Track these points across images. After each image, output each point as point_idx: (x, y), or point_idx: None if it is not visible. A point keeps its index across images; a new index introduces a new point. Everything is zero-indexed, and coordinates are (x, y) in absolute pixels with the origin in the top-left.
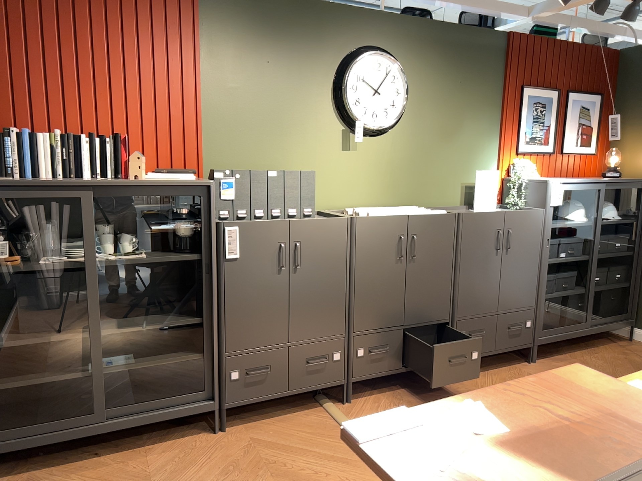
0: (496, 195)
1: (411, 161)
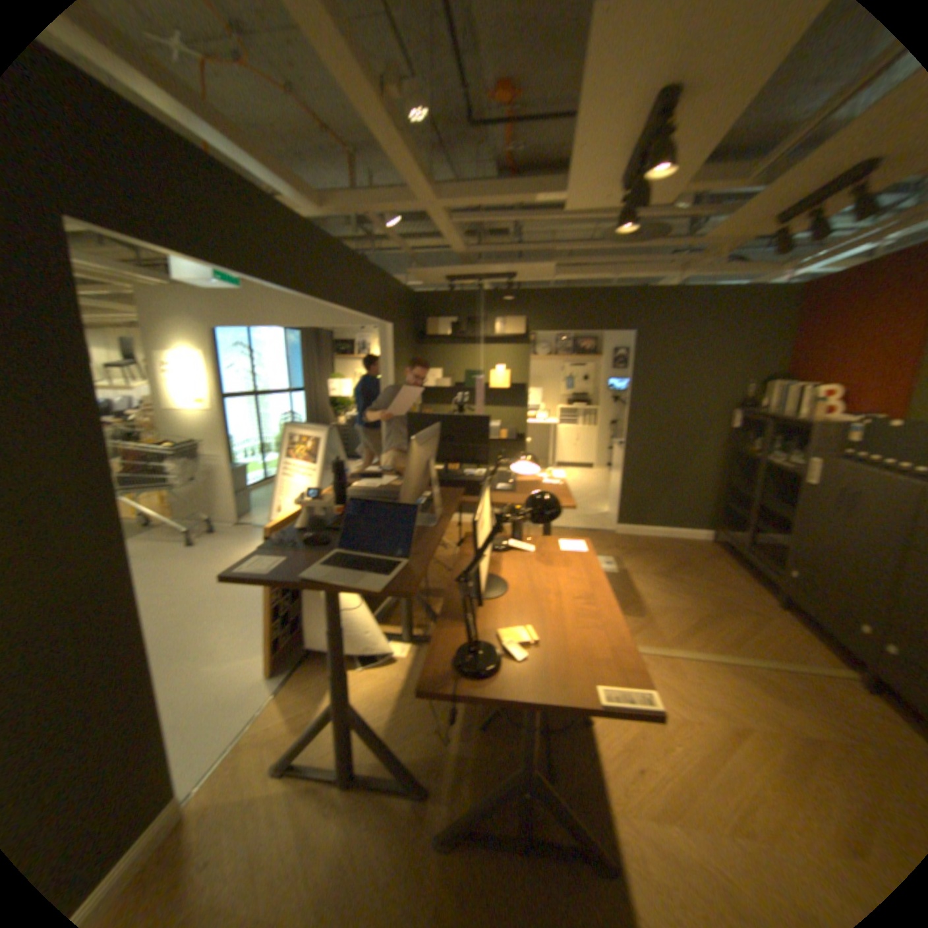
0: None
1: None
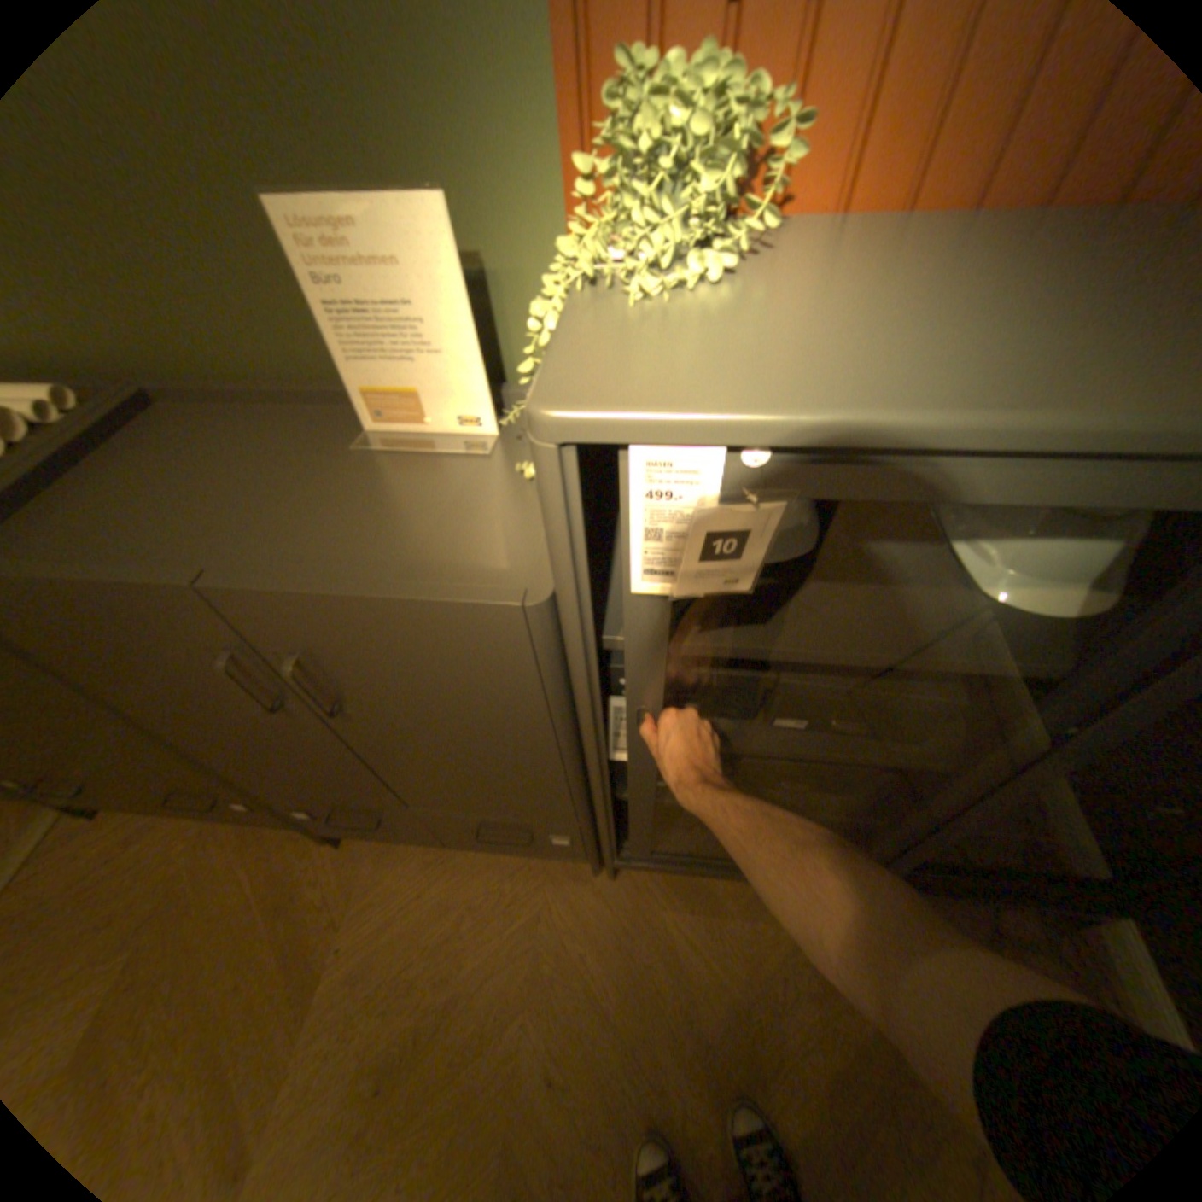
0: (476, 365)
1: None
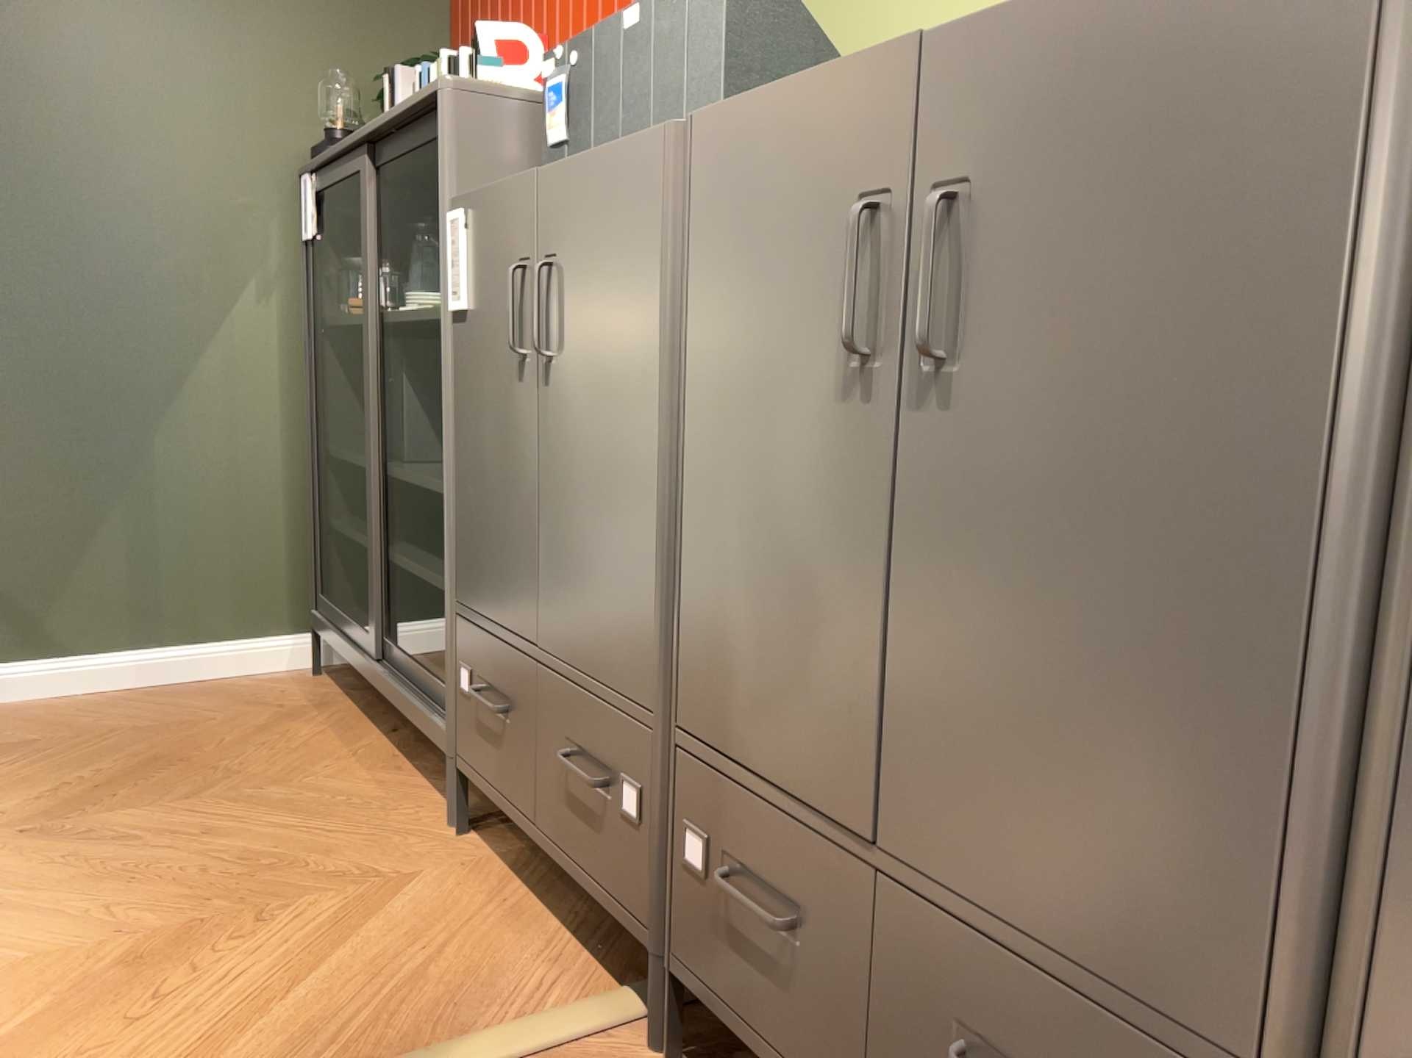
0: None
1: None
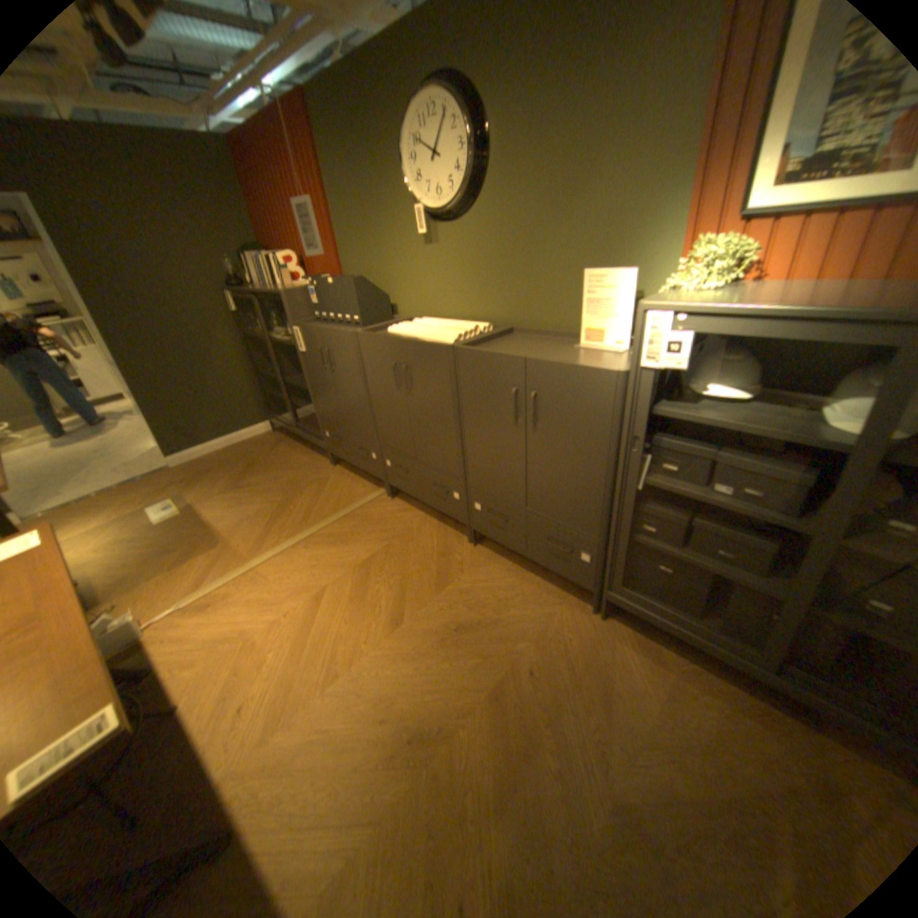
0: (629, 321)
1: (502, 254)
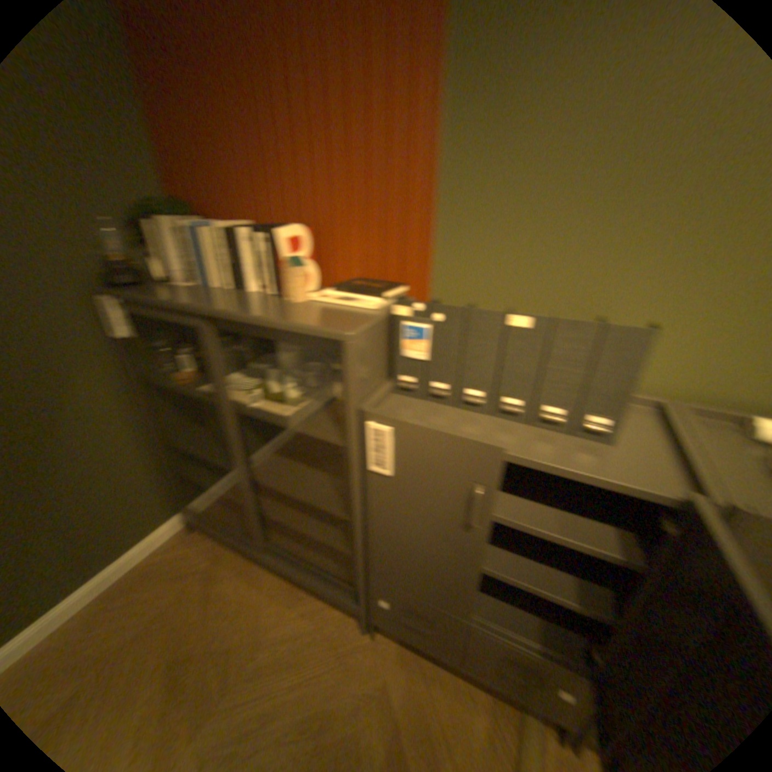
0: None
1: None
